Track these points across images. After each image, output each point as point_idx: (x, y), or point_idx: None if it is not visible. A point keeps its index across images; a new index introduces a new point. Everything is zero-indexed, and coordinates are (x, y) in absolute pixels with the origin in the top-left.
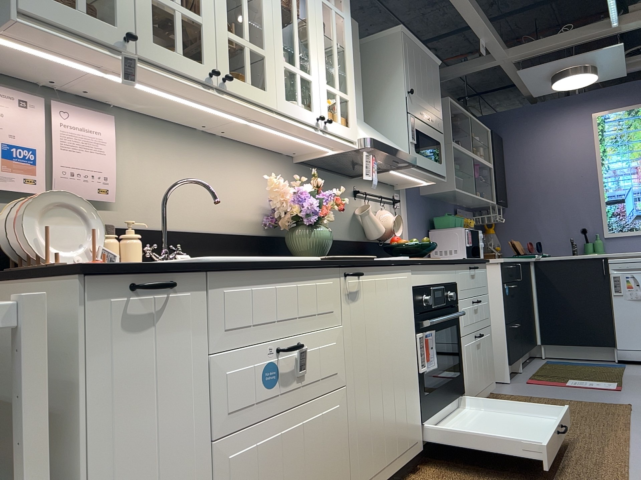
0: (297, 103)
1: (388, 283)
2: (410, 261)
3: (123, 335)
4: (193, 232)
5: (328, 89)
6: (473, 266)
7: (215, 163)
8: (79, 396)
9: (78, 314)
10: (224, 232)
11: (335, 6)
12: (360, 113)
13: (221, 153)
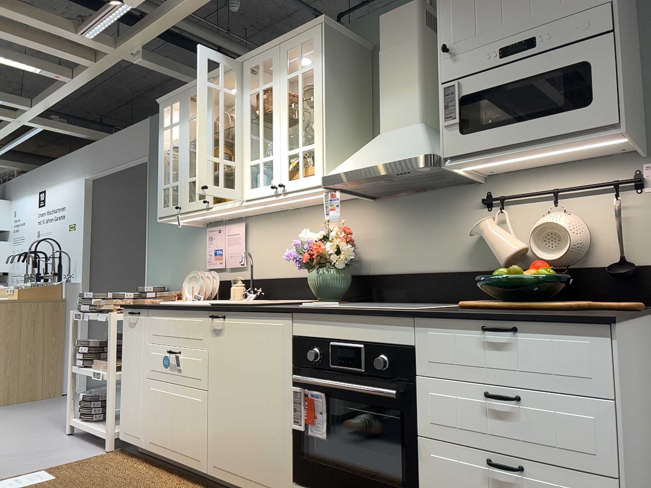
0: (258, 184)
1: (253, 327)
2: (284, 309)
3: (129, 328)
4: (281, 278)
5: (288, 153)
6: (494, 326)
7: (298, 227)
8: (123, 343)
9: (123, 319)
10: (302, 276)
11: (301, 68)
12: (408, 118)
13: (302, 218)
